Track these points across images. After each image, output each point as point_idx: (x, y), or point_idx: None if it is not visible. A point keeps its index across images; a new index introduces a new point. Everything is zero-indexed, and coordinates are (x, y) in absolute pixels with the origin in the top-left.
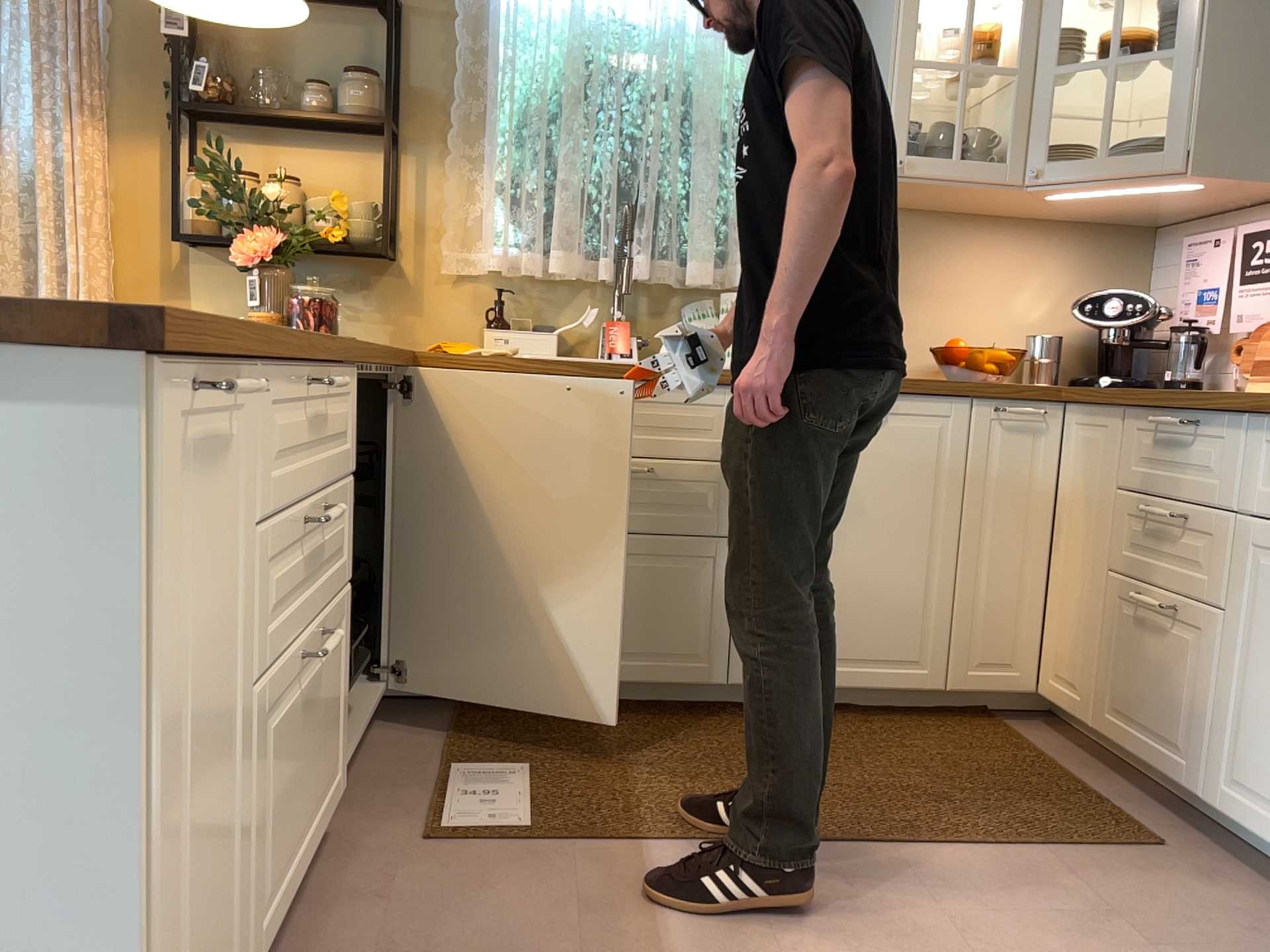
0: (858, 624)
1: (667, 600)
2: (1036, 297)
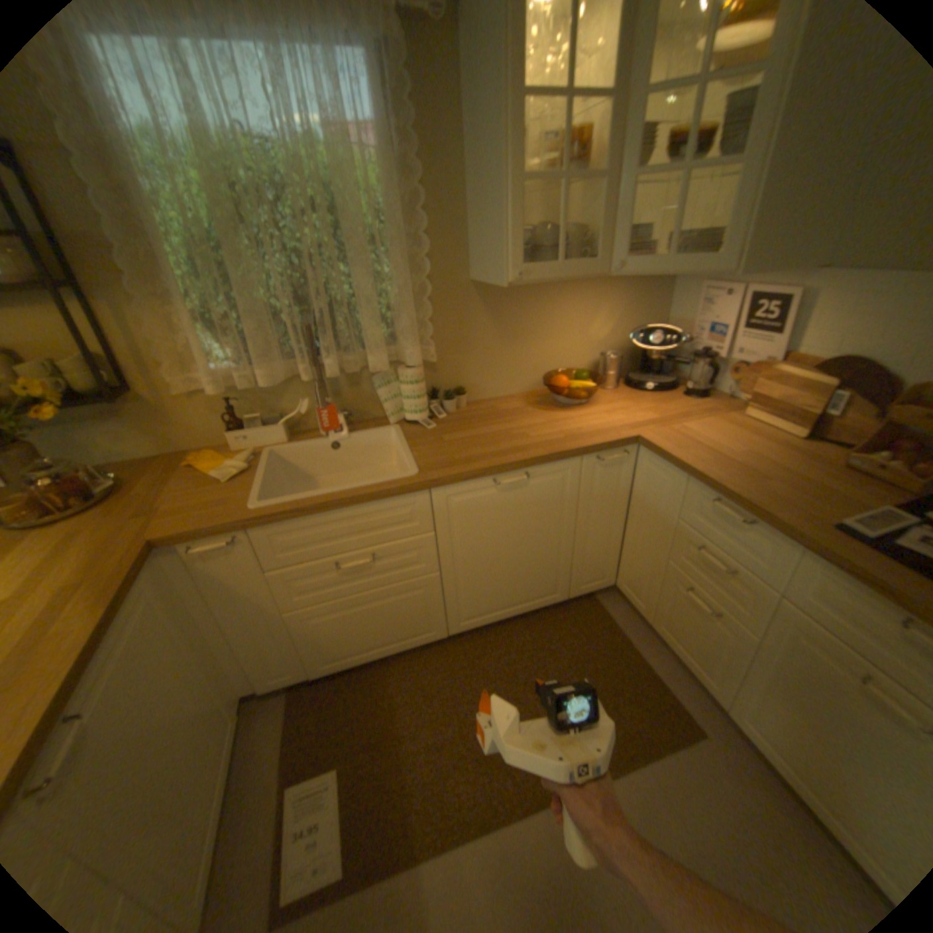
0: (519, 588)
1: (403, 613)
2: (603, 323)
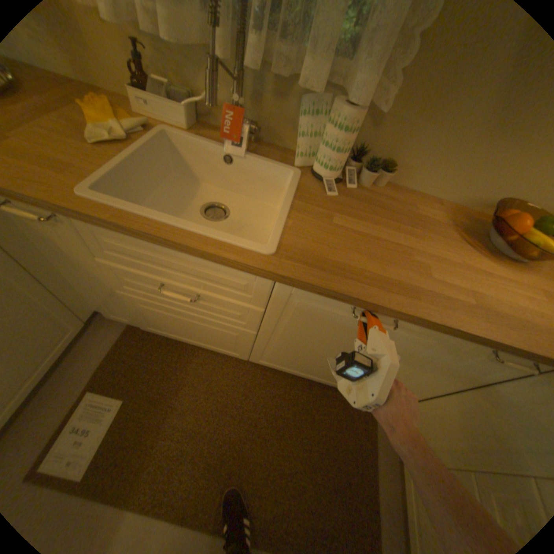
0: (319, 371)
1: (216, 337)
2: None
